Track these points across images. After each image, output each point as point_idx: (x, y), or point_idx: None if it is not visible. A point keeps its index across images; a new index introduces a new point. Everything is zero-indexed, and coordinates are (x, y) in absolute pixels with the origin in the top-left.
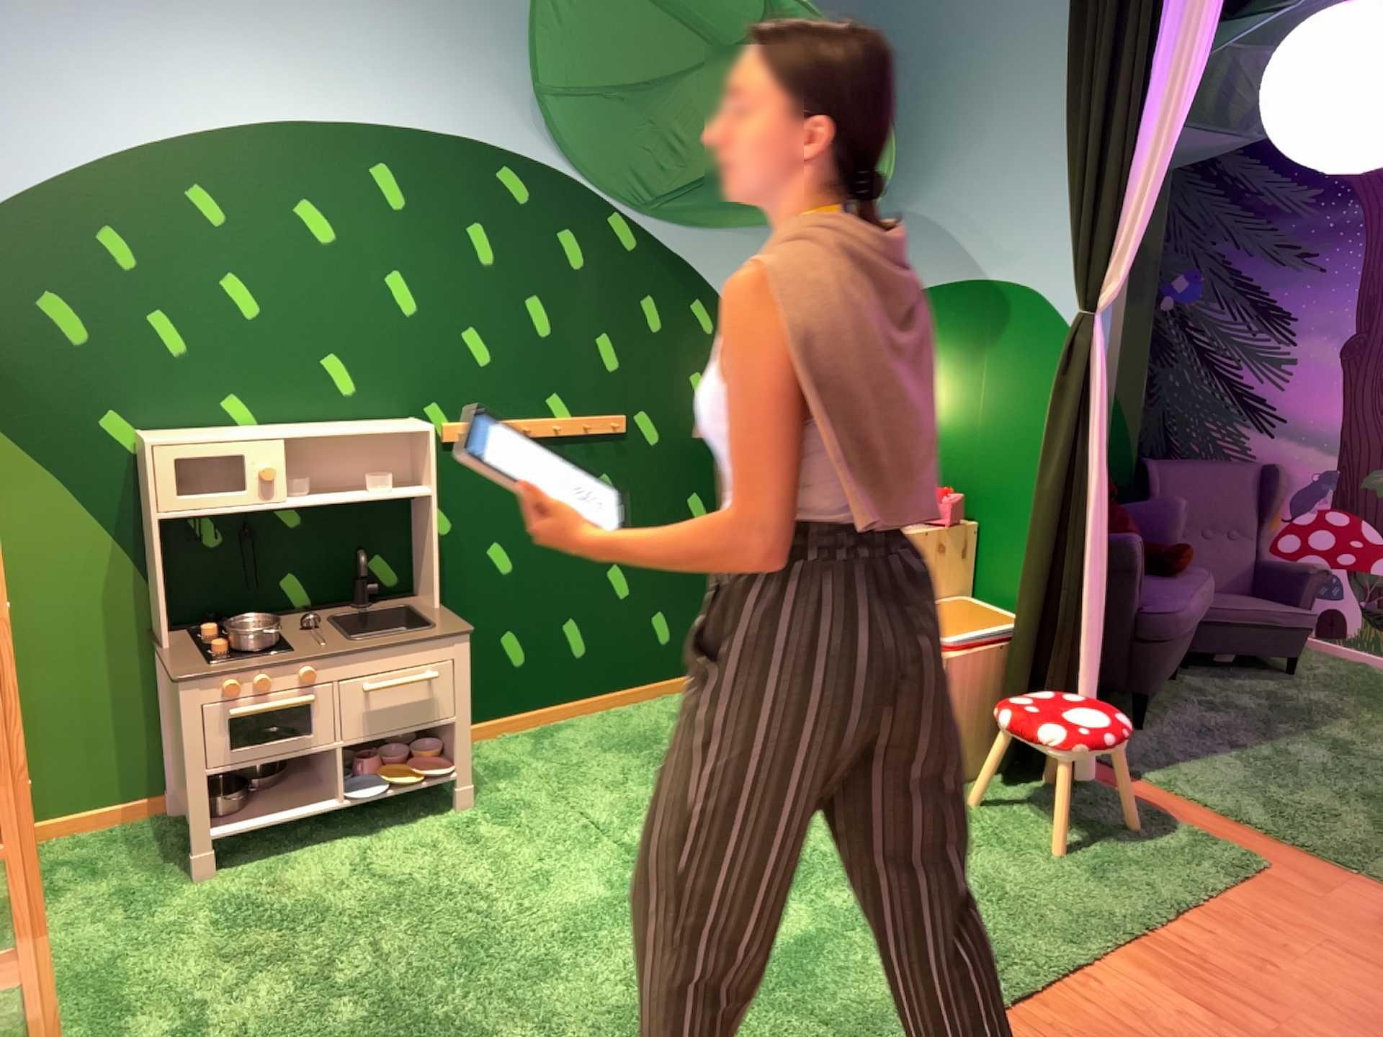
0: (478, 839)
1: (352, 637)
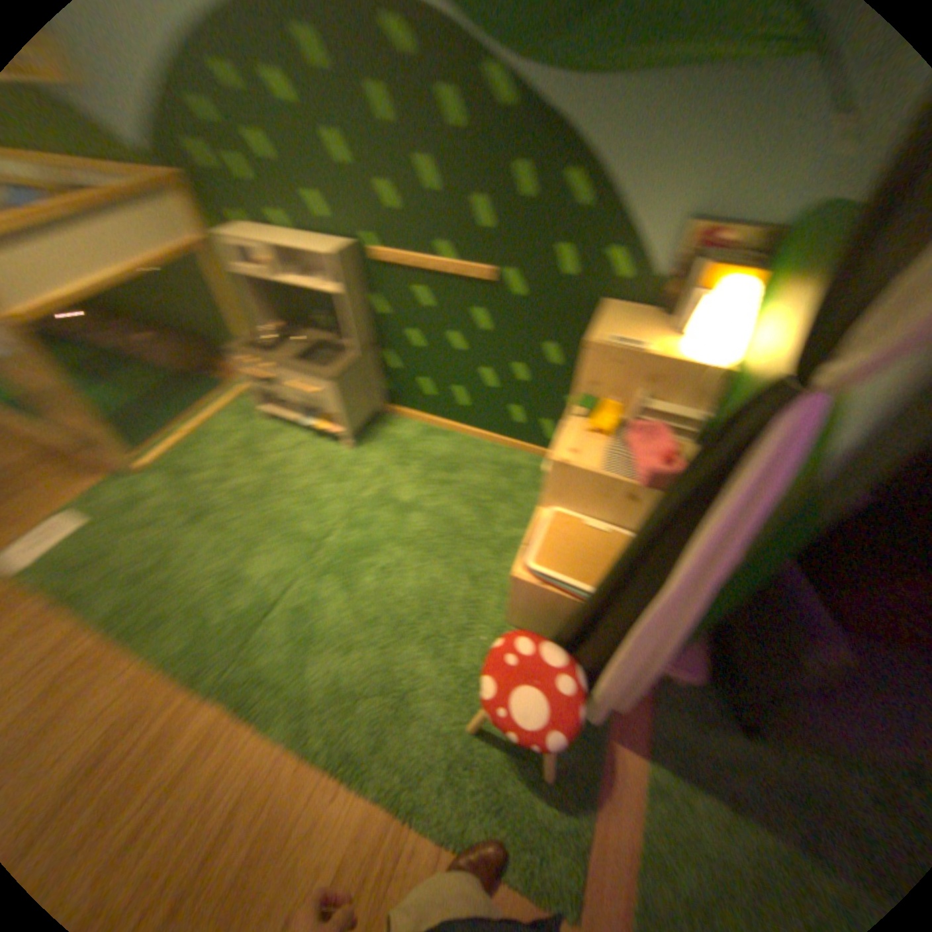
0: (327, 468)
1: (290, 359)
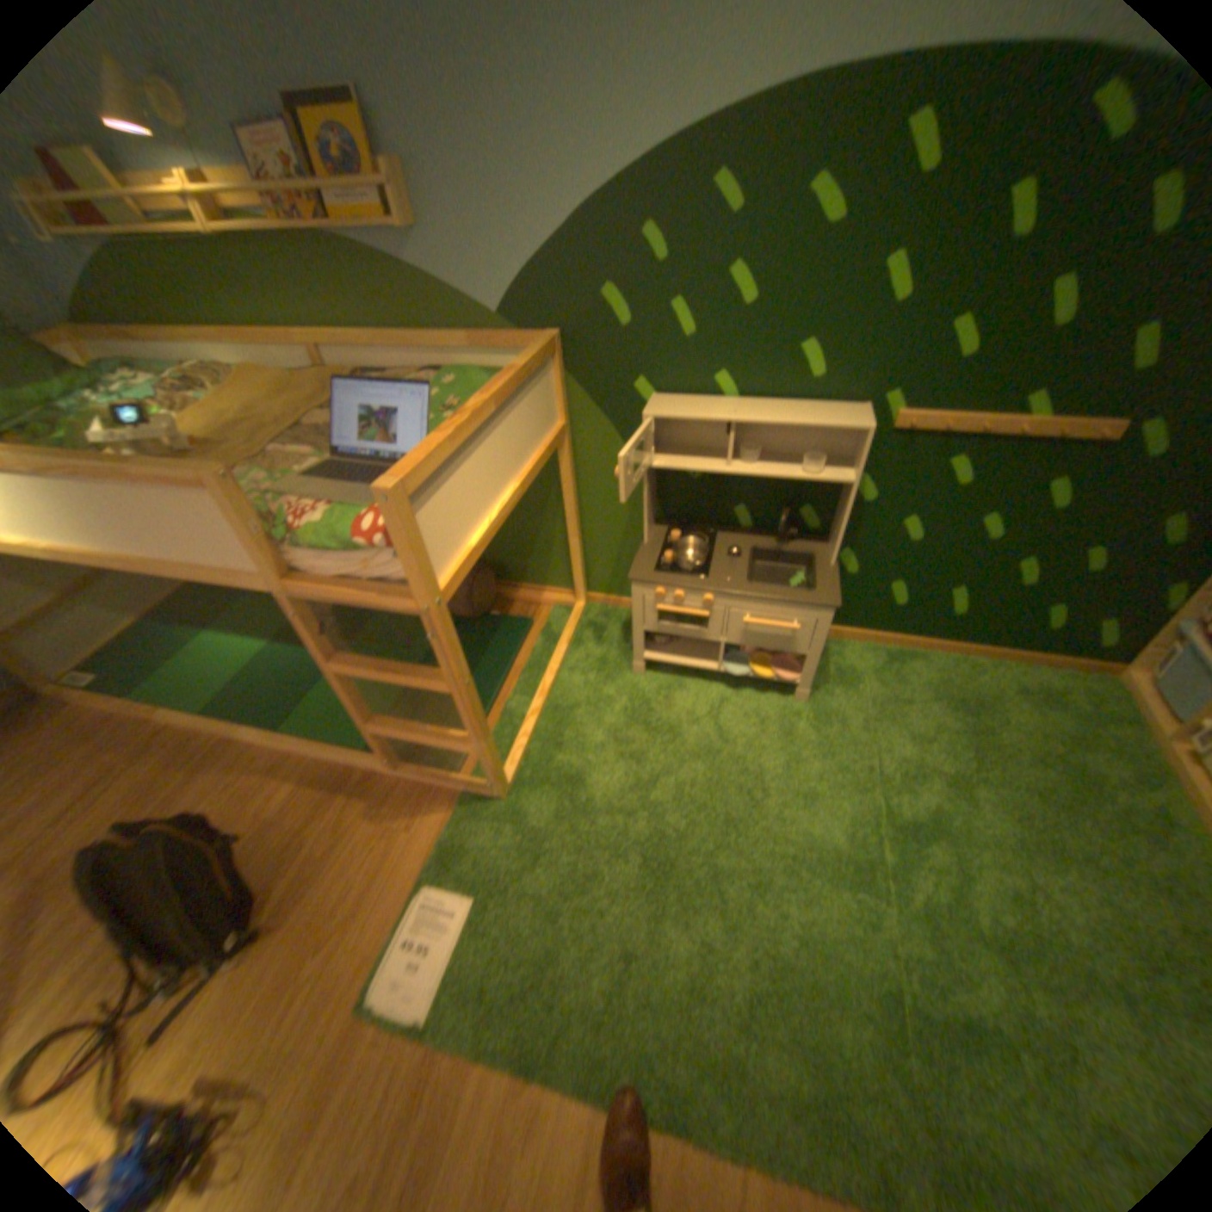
0: (792, 734)
1: (749, 582)
